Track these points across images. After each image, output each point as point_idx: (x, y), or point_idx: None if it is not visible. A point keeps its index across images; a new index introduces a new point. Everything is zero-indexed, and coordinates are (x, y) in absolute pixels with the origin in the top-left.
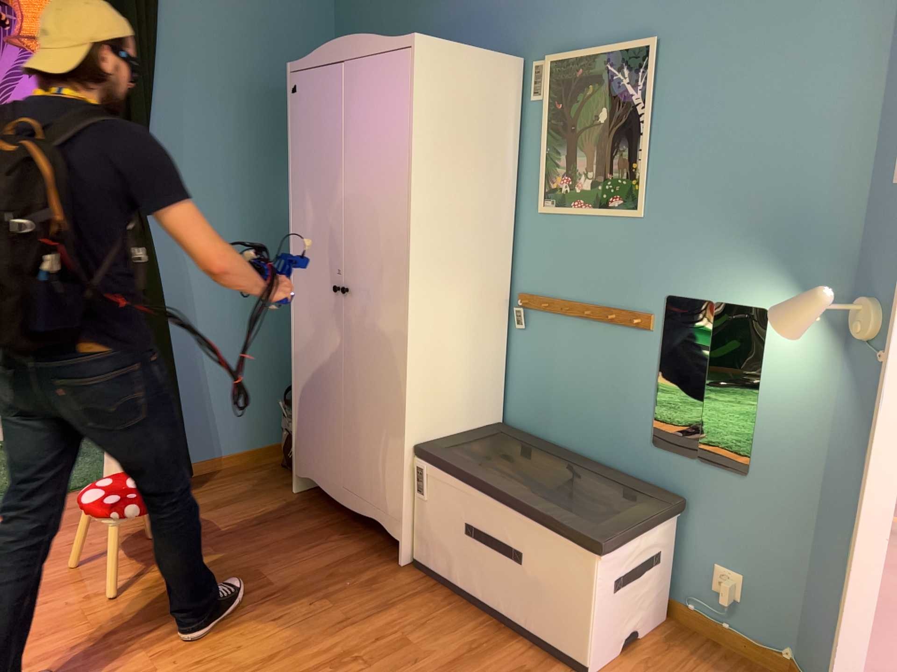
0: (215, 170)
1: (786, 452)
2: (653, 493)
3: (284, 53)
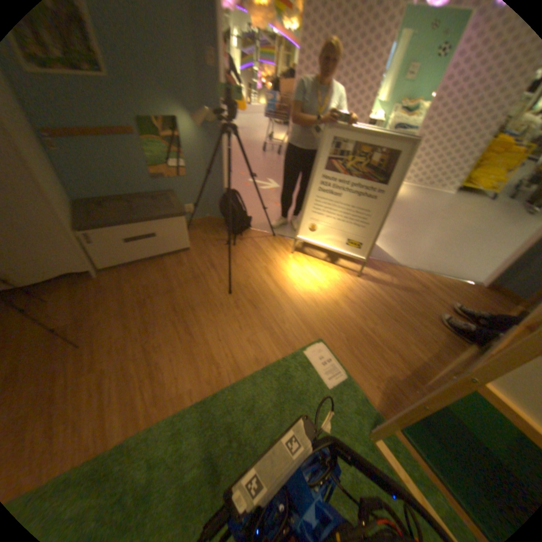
0: None
1: (196, 164)
2: (164, 195)
3: None
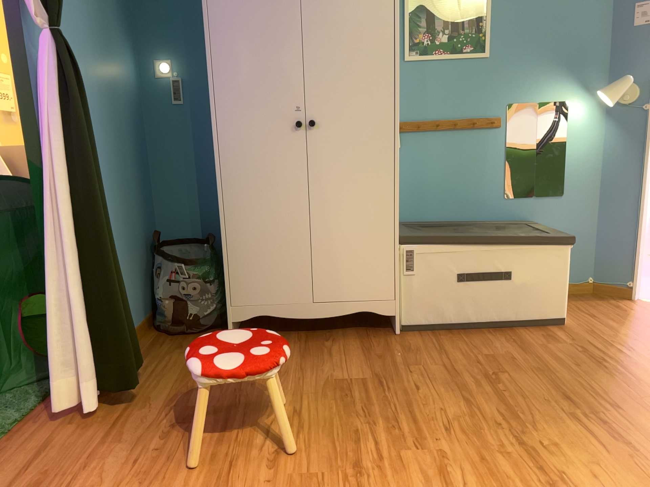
0: (76, 18)
1: (582, 175)
2: (518, 224)
3: None
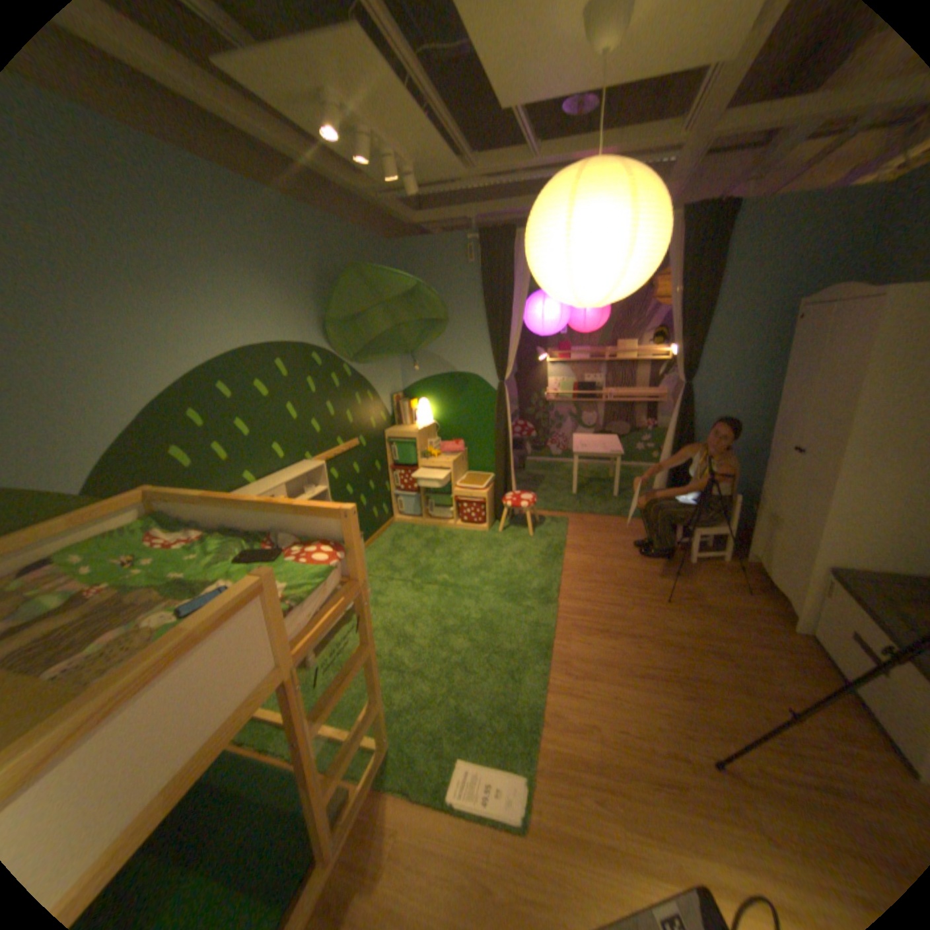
0: (742, 365)
1: None
2: None
3: (815, 282)
